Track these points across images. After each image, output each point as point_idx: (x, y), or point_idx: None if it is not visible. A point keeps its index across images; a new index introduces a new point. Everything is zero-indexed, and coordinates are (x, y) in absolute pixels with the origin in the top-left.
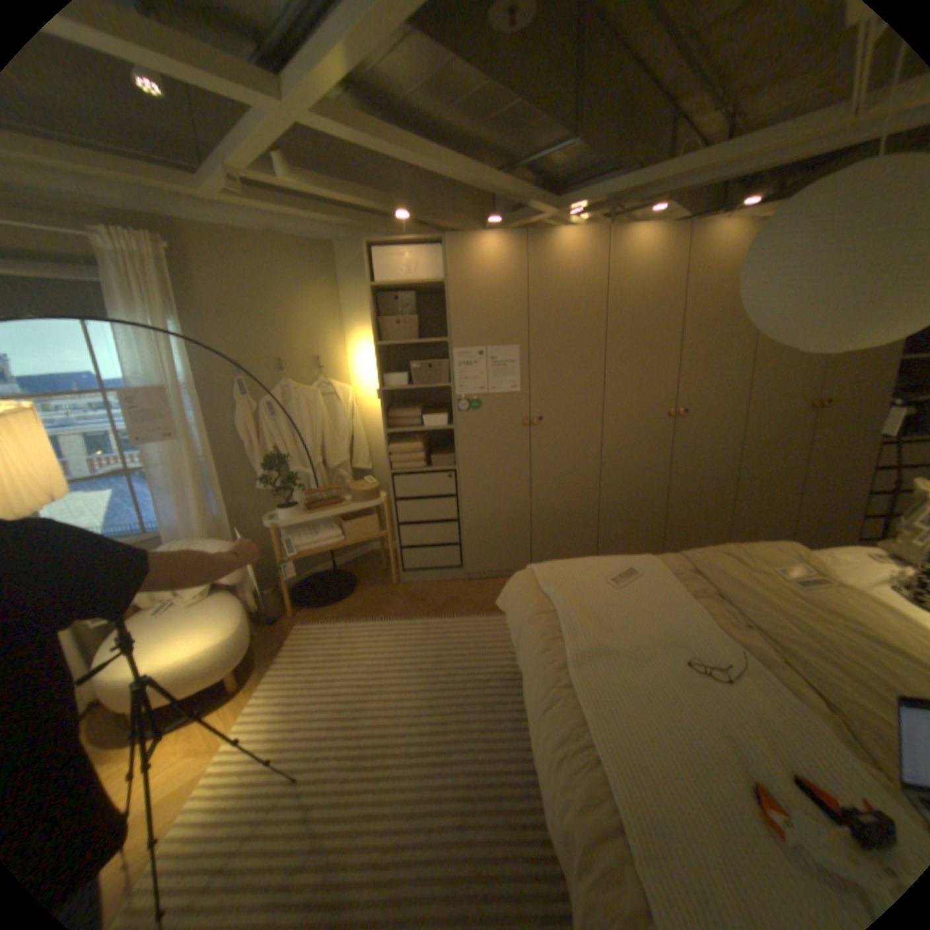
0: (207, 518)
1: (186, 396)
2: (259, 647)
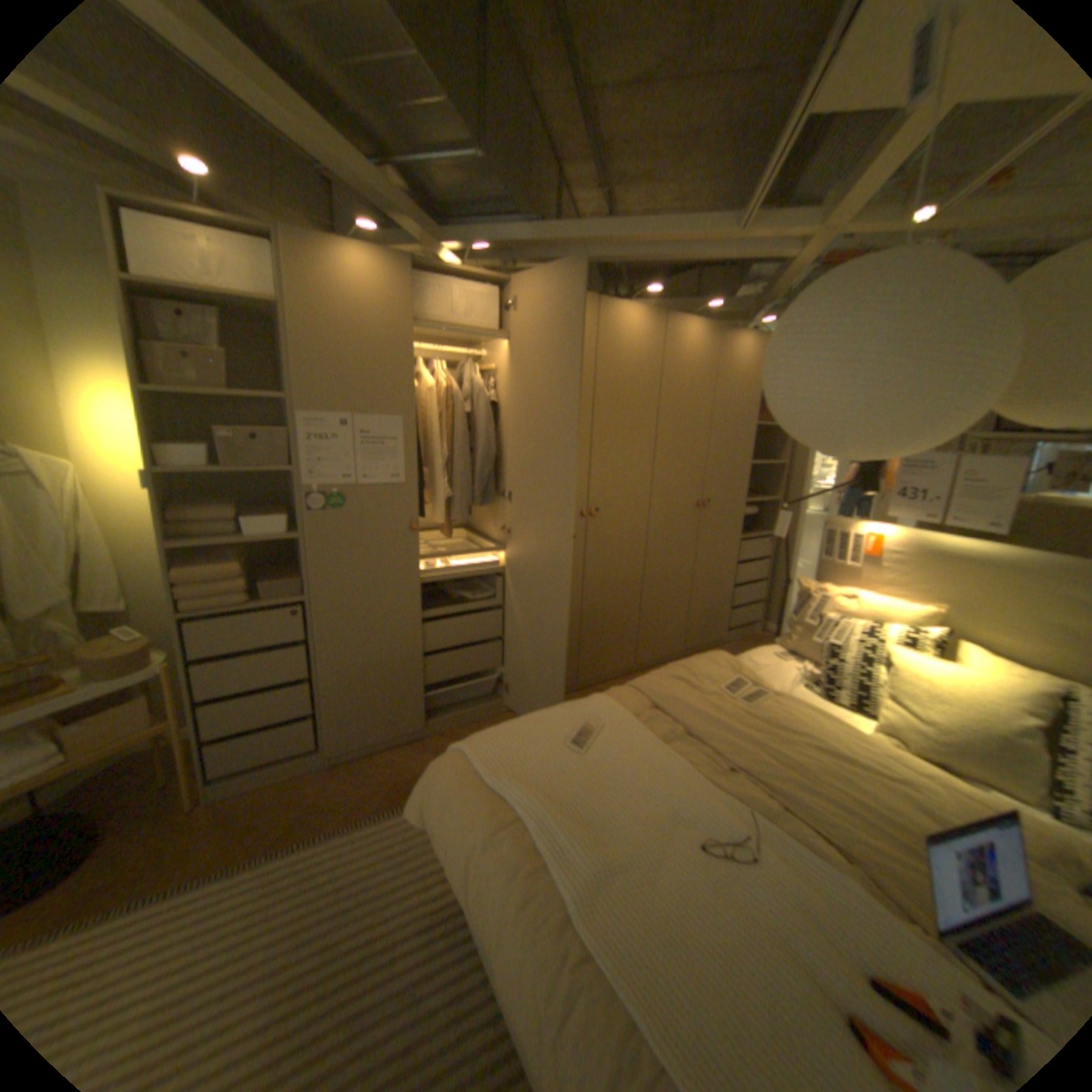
0: None
1: None
2: None
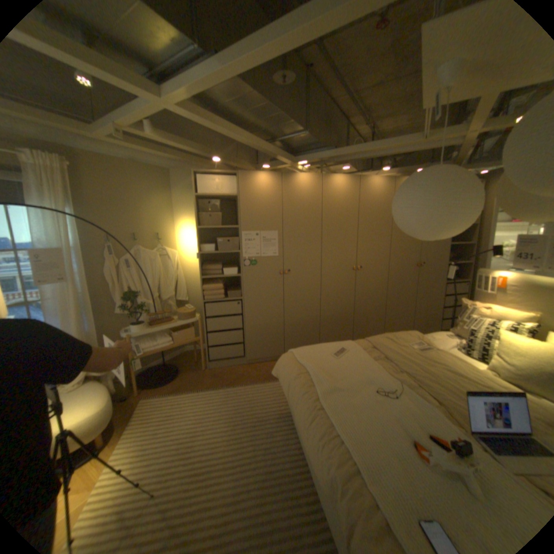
0: (82, 332)
1: (73, 254)
2: (116, 416)
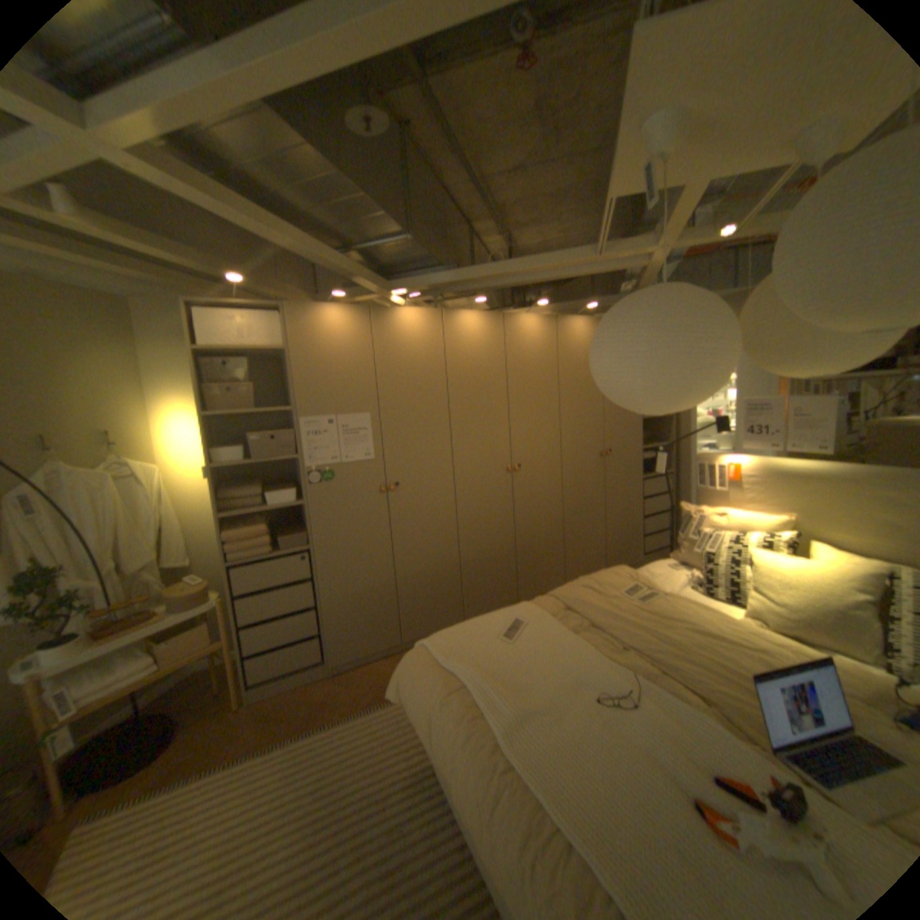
0: None
1: None
2: None
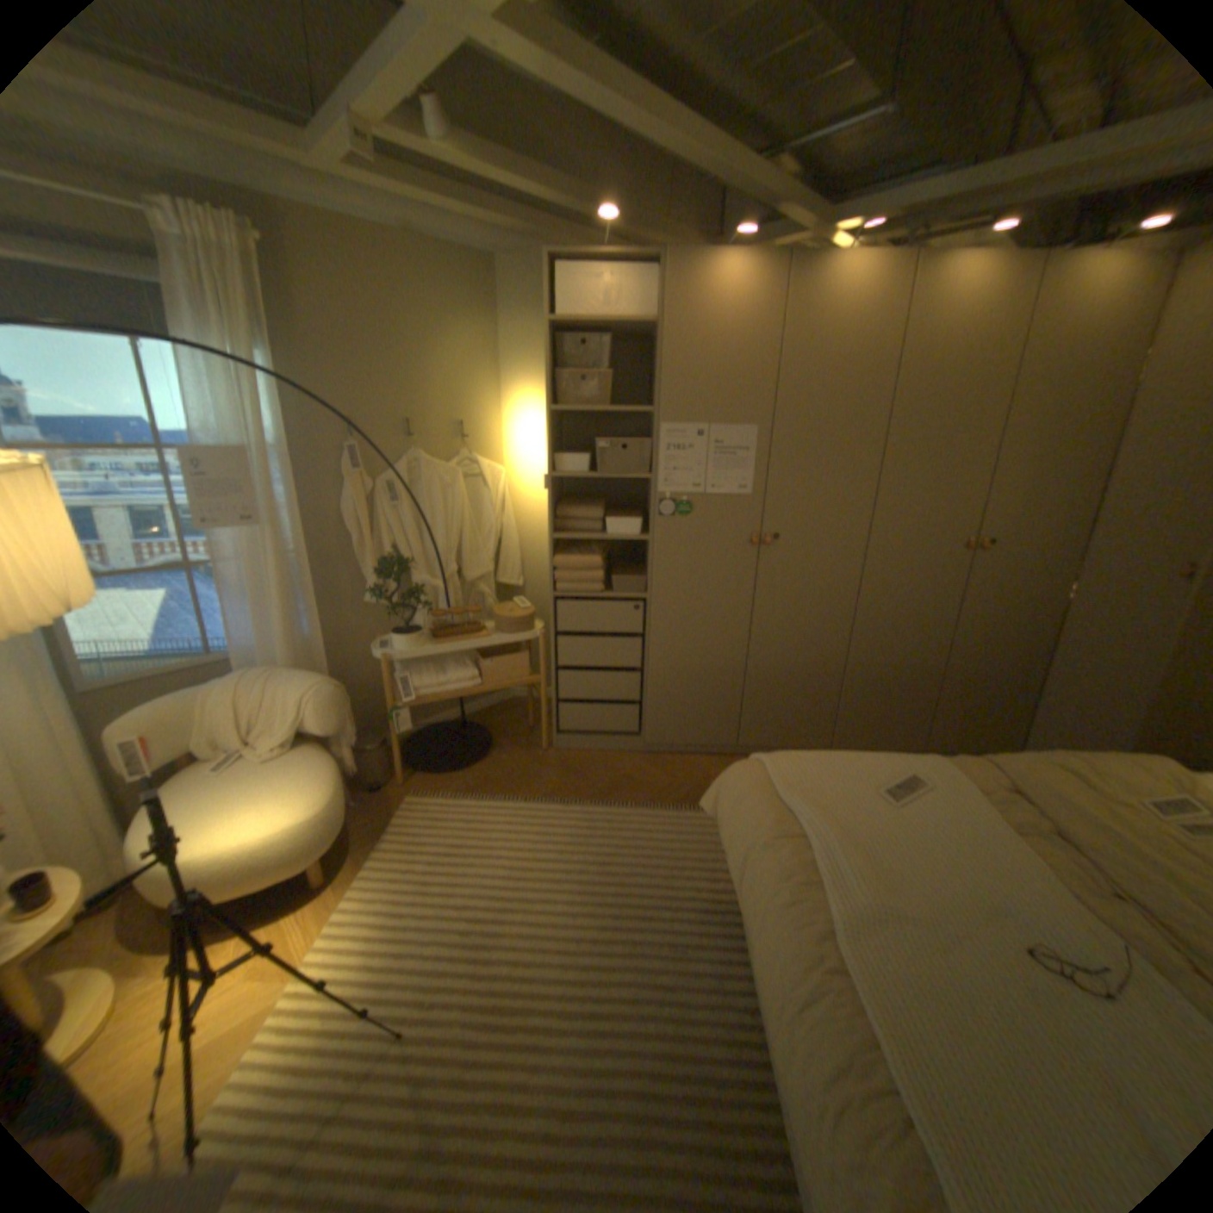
0: (296, 638)
1: (276, 464)
2: (357, 823)
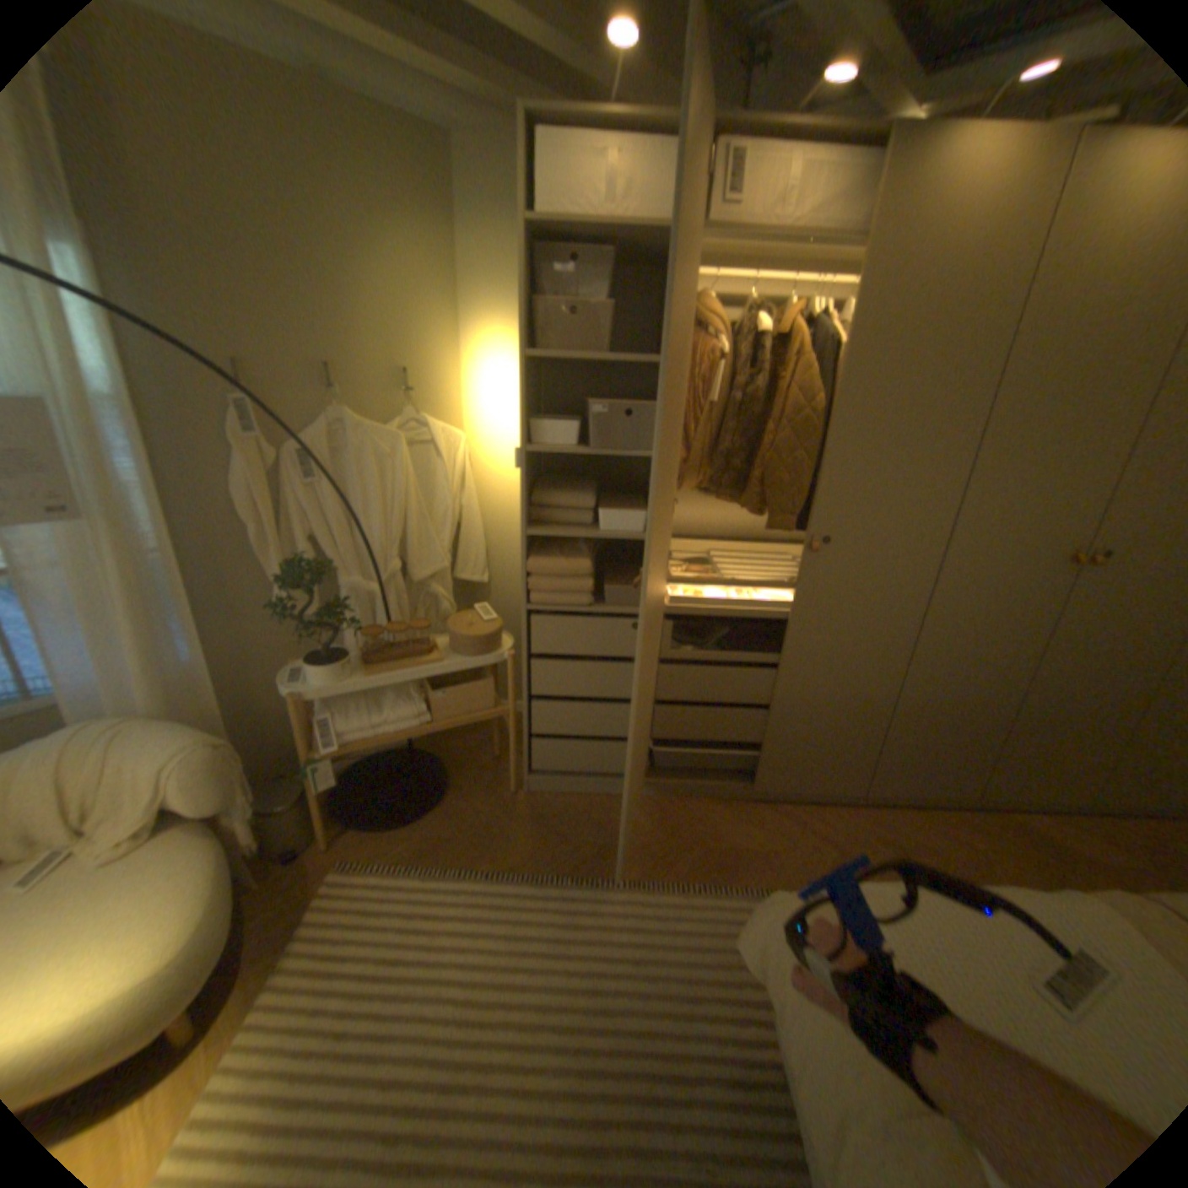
0: (166, 670)
1: (116, 423)
2: (258, 917)
